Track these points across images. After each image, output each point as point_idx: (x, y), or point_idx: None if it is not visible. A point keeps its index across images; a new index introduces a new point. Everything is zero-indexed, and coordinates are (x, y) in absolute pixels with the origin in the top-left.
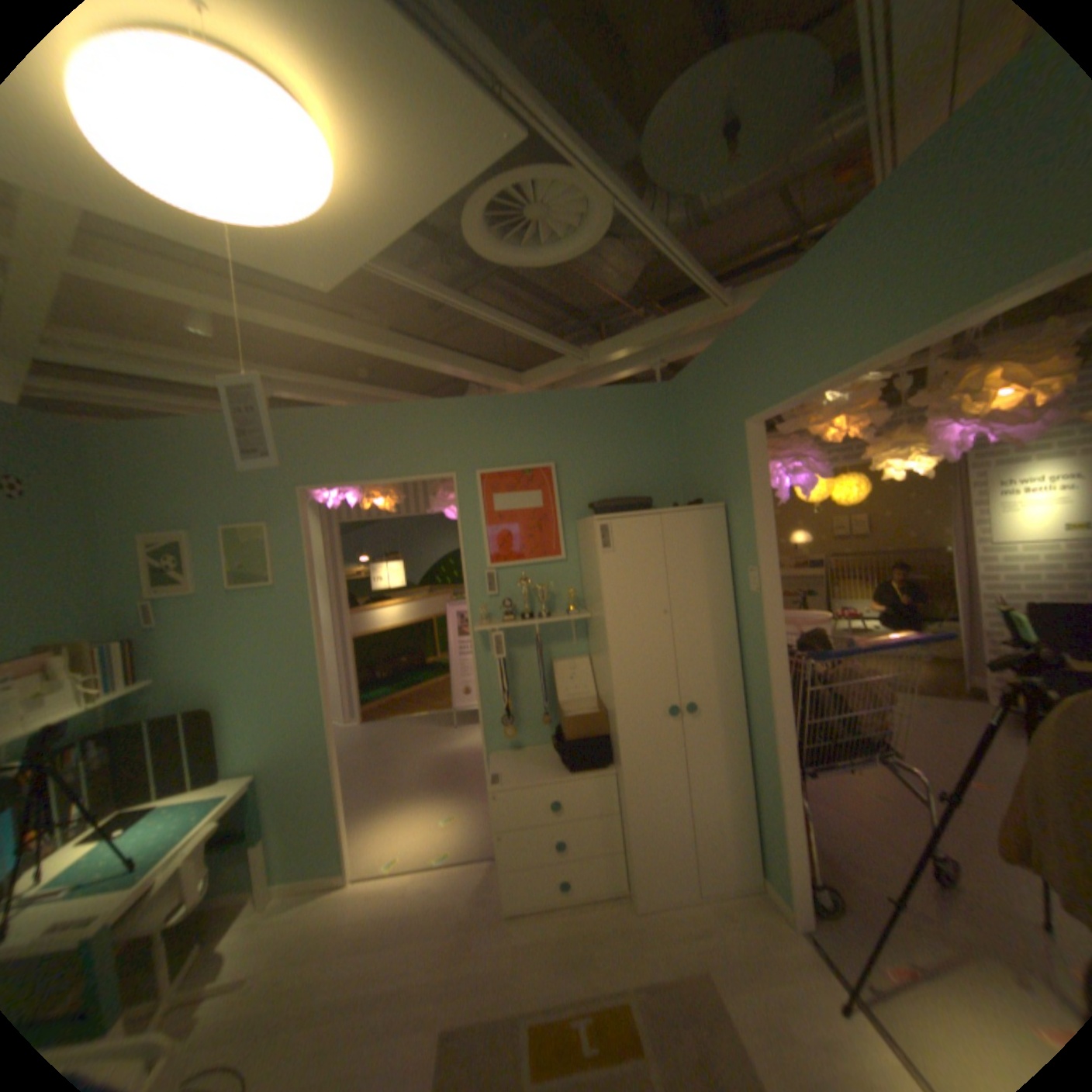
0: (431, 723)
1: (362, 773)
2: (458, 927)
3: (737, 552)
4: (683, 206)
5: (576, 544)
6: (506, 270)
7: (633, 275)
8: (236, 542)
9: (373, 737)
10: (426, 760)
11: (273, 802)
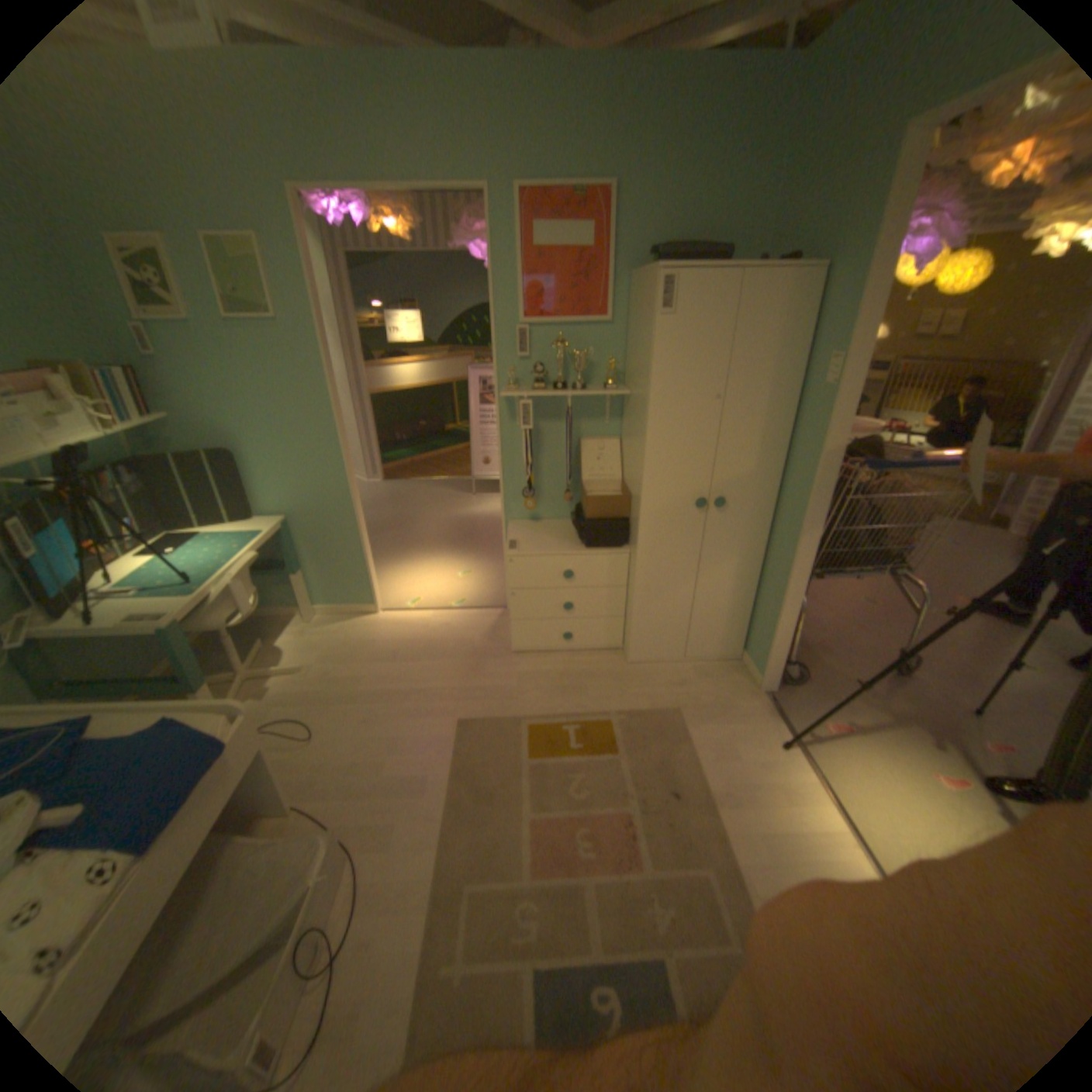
0: (453, 486)
1: (389, 523)
2: (477, 651)
3: (829, 329)
4: None
5: (630, 302)
6: None
7: None
8: (225, 255)
9: (398, 493)
10: (448, 519)
11: (309, 538)
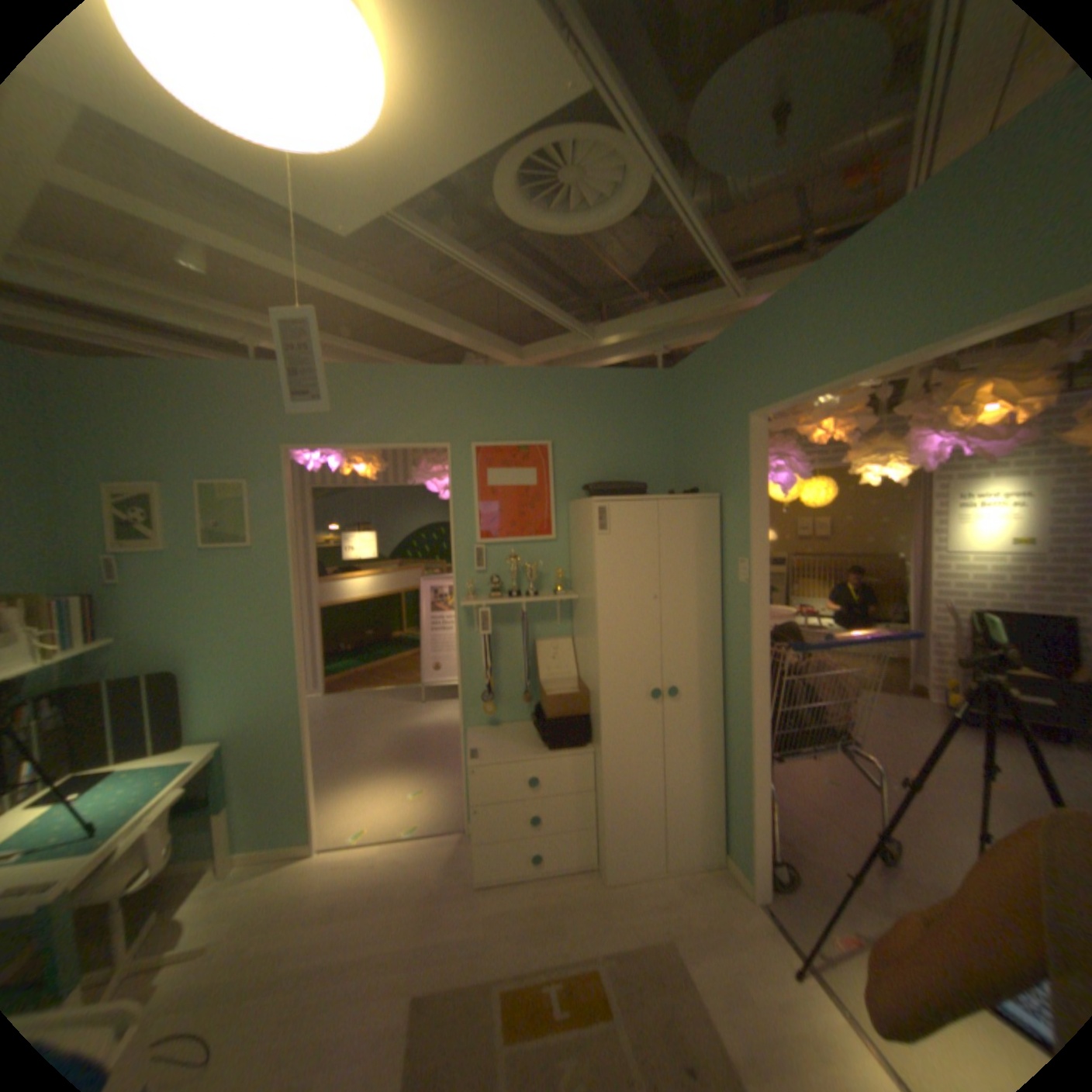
0: (397, 696)
1: (325, 743)
2: (428, 895)
3: (728, 542)
4: (703, 189)
5: (566, 524)
6: (515, 235)
7: (643, 256)
8: (210, 496)
9: (336, 707)
10: (392, 733)
11: (238, 768)
